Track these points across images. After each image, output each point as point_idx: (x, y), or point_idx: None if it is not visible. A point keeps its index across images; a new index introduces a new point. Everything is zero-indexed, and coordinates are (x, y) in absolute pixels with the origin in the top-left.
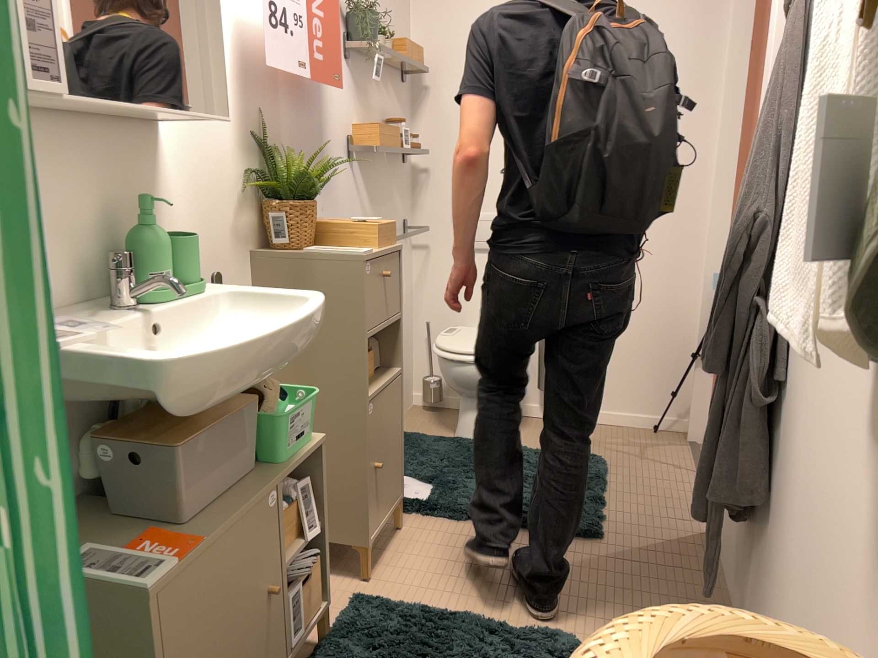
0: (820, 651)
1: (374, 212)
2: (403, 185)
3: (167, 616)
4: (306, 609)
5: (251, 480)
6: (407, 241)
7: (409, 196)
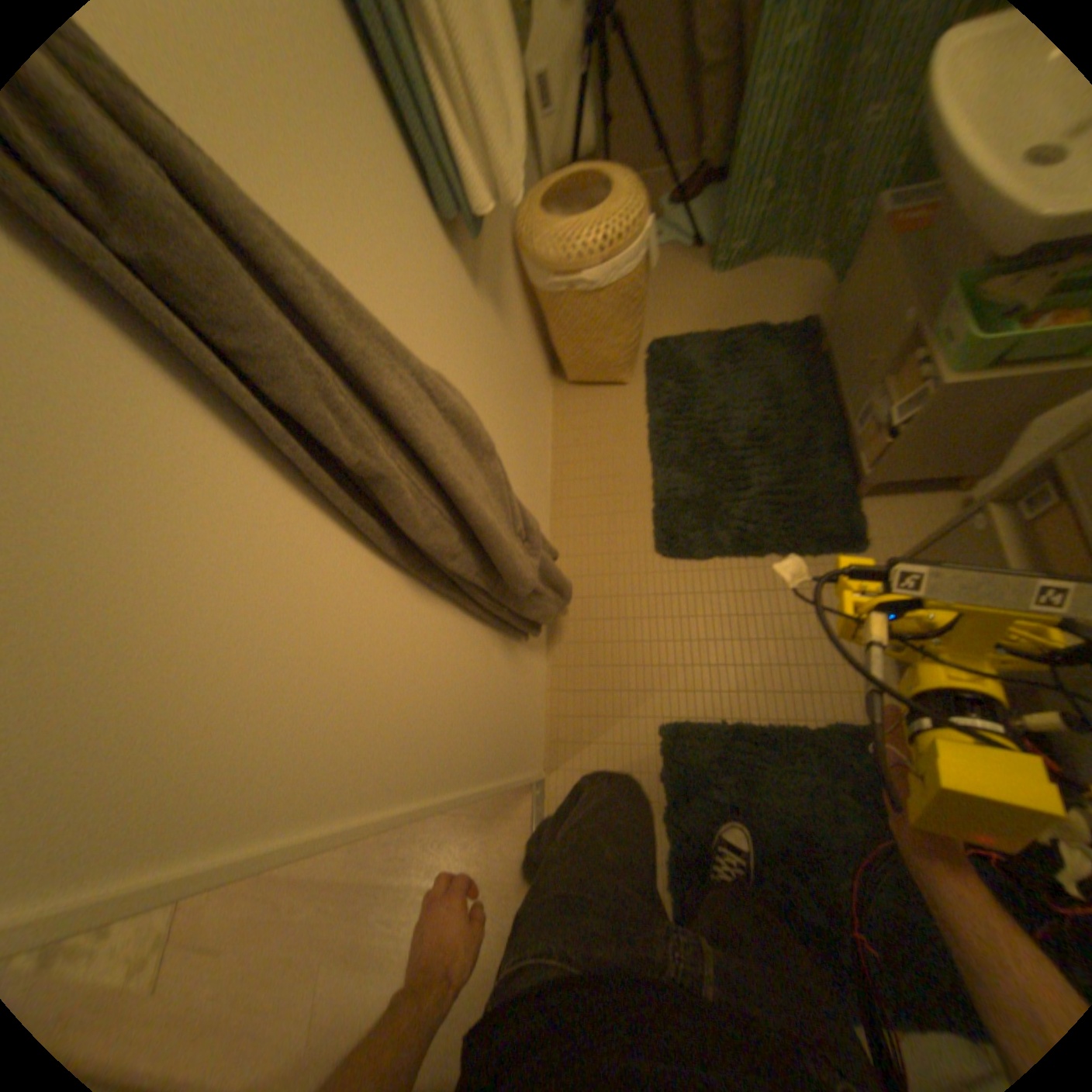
0: (554, 220)
1: None
2: None
3: (875, 230)
4: (870, 433)
5: (938, 292)
6: None
7: None
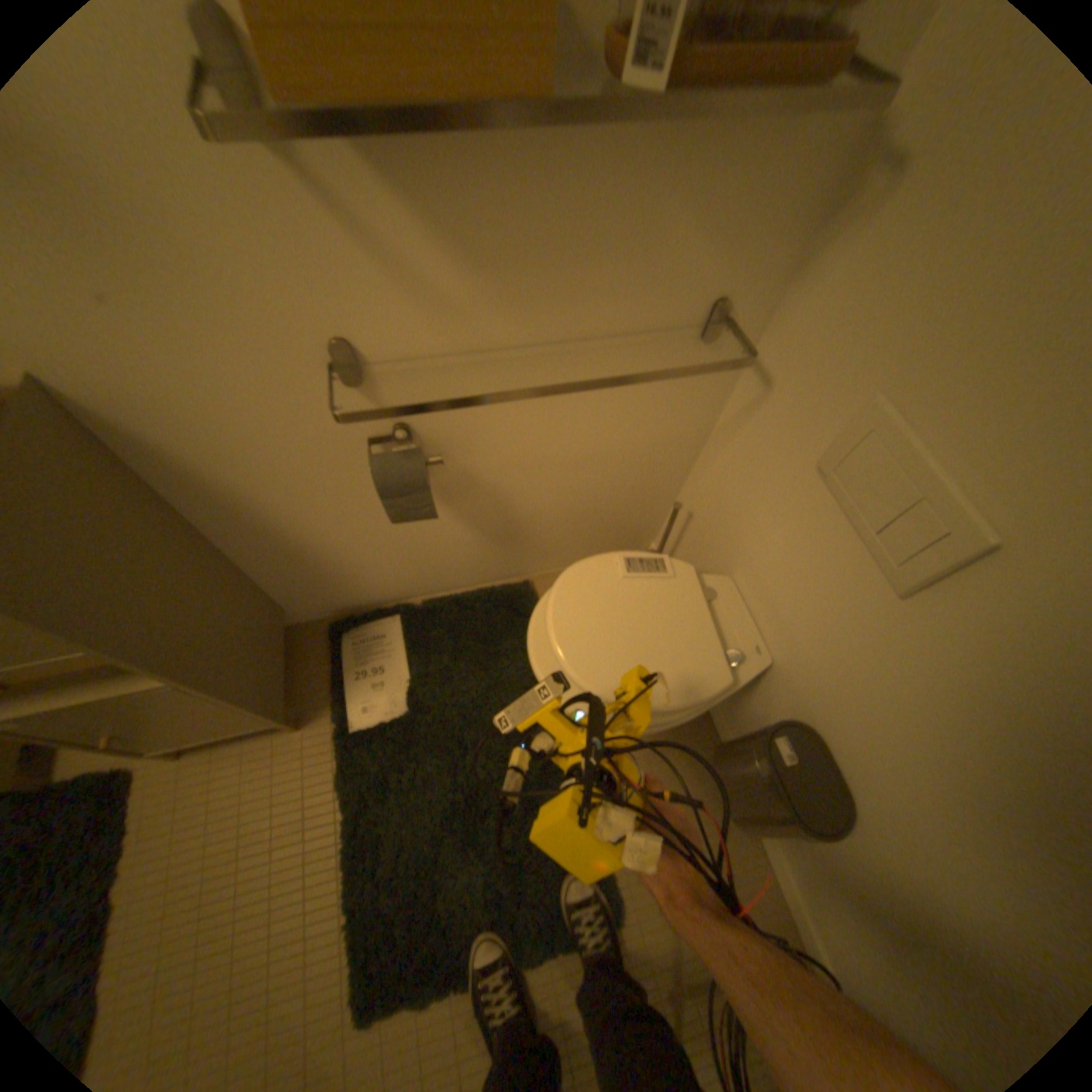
0: None
1: (487, 286)
2: (754, 192)
3: None
4: None
5: None
6: (718, 345)
7: (793, 226)
